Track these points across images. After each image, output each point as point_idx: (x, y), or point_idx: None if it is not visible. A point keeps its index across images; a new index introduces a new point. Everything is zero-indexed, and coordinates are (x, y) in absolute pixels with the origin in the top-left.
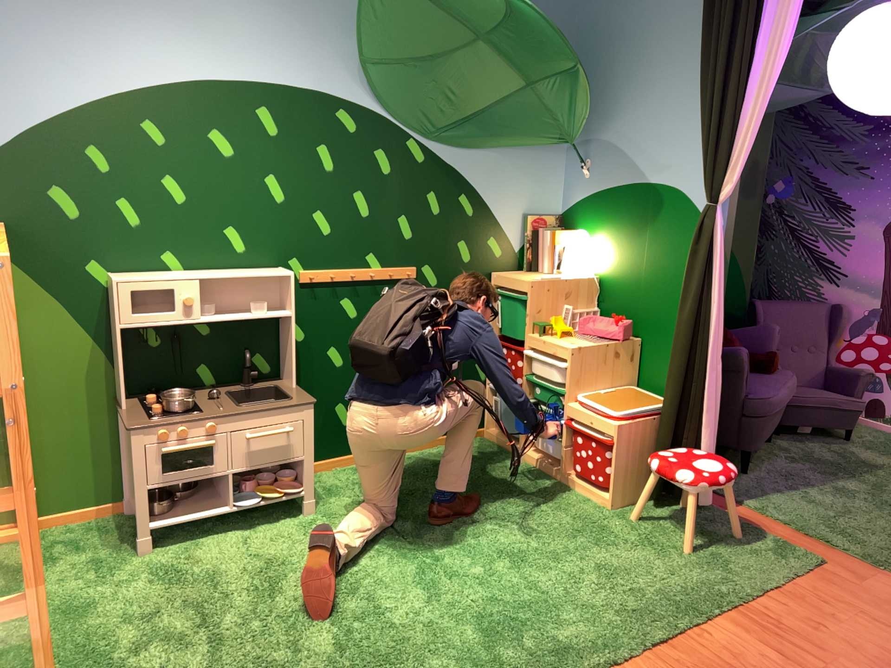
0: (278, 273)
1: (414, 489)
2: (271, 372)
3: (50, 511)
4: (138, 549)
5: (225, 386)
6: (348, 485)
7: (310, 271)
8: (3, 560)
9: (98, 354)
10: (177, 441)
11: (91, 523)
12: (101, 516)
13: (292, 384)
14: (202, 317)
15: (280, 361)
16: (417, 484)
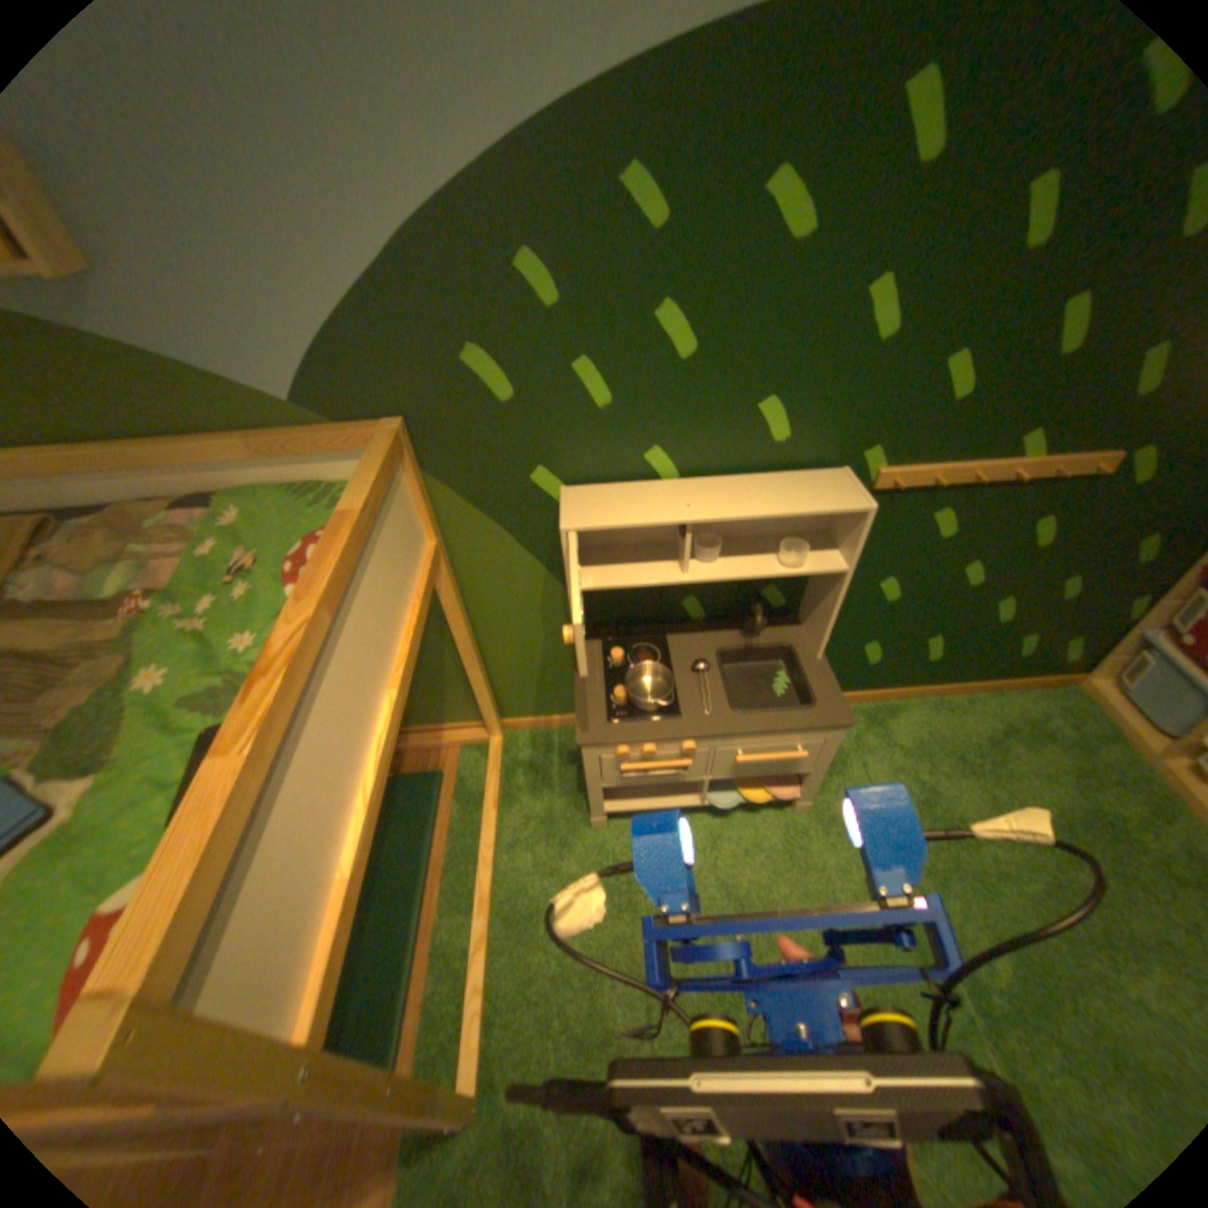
0: (840, 498)
1: (959, 806)
2: (782, 608)
3: (506, 719)
4: (584, 821)
5: (711, 632)
6: (855, 757)
7: (896, 469)
8: (457, 784)
9: (543, 586)
10: (633, 756)
11: (545, 741)
12: (556, 730)
13: (812, 655)
14: (689, 576)
15: (800, 597)
16: (964, 794)
